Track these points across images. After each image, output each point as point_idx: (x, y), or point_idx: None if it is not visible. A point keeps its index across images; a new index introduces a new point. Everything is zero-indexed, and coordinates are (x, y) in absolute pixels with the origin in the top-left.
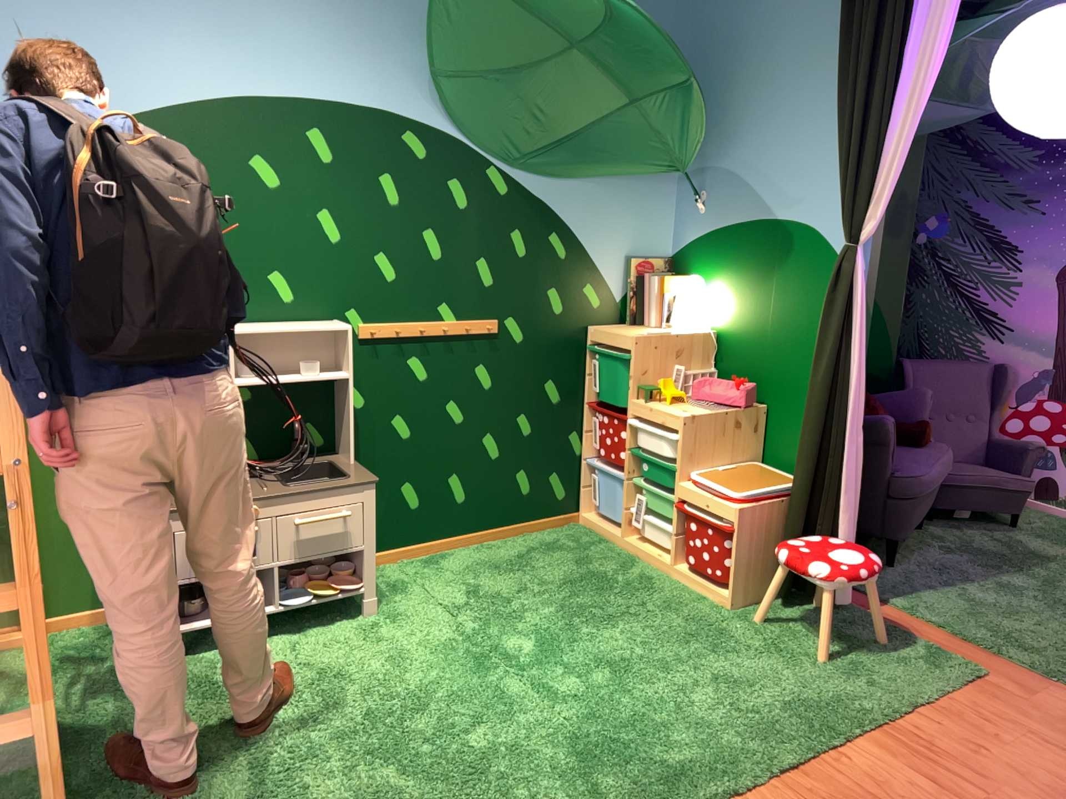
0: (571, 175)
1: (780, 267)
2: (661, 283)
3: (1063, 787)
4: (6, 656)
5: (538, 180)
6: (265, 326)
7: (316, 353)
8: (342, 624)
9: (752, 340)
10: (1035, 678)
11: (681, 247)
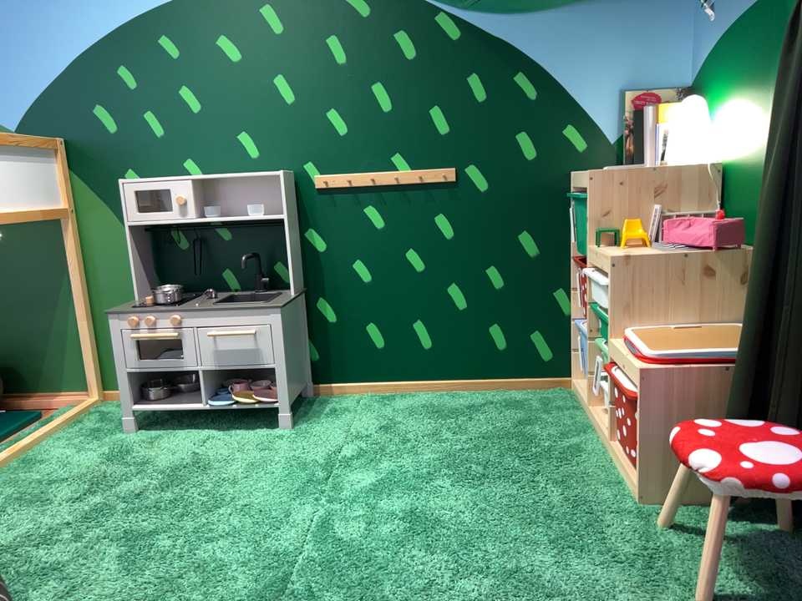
0: (534, 2)
1: (782, 47)
2: (658, 111)
3: None
4: (58, 411)
5: (496, 14)
6: (224, 175)
7: (272, 199)
8: (251, 435)
9: (757, 160)
10: None
11: (698, 66)
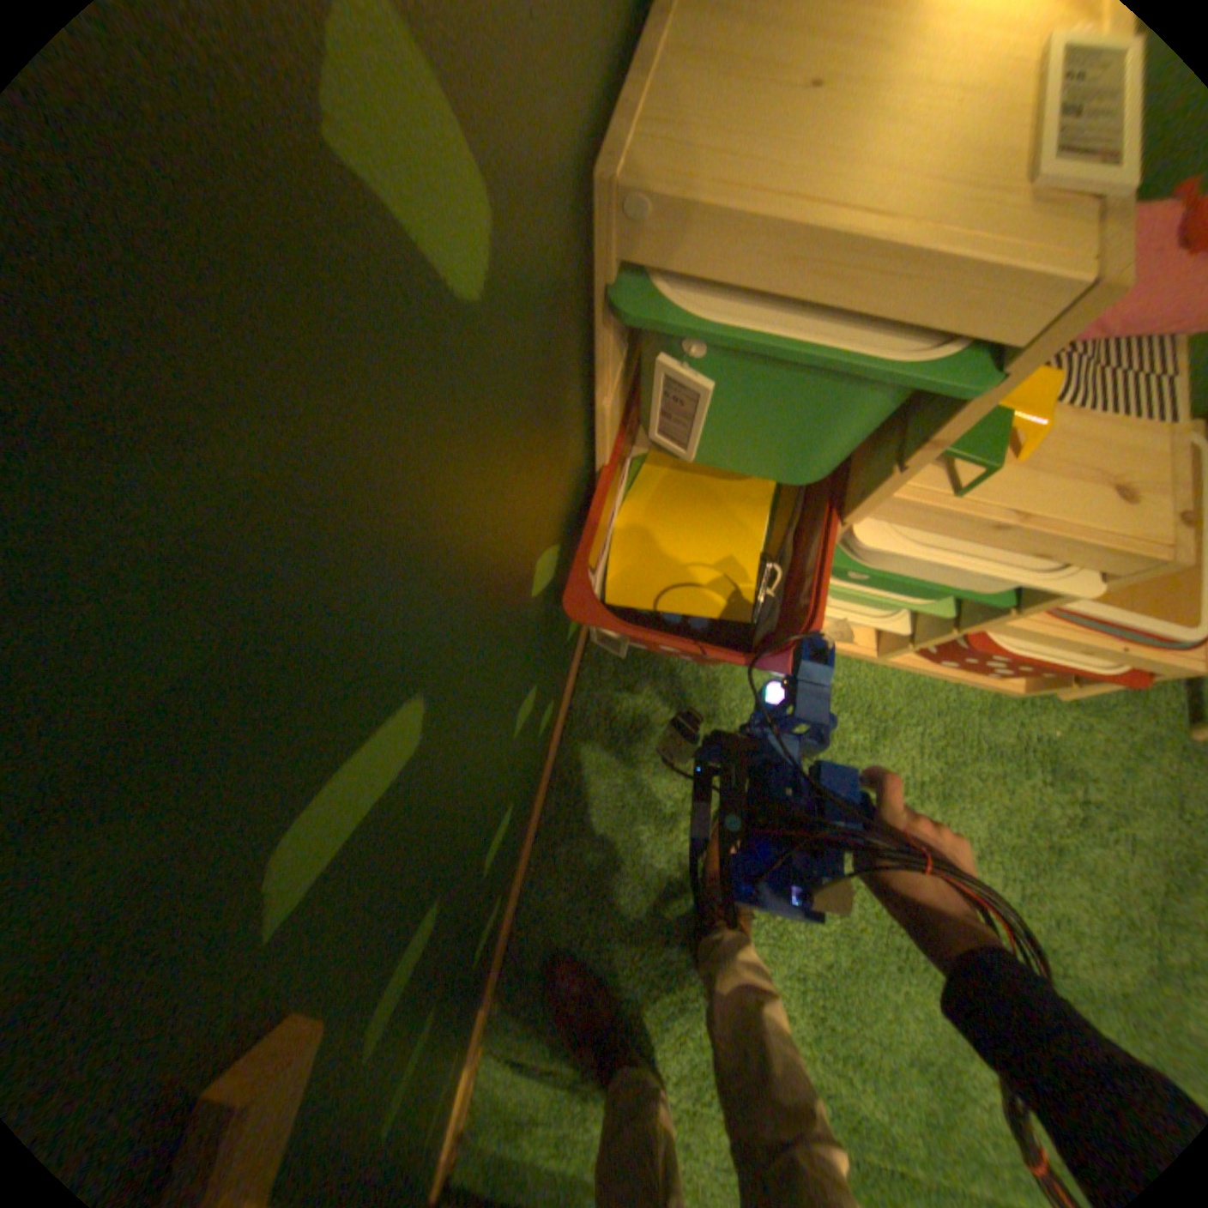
0: None
1: None
2: None
3: None
4: None
5: None
6: None
7: None
8: None
9: None
10: None
11: None
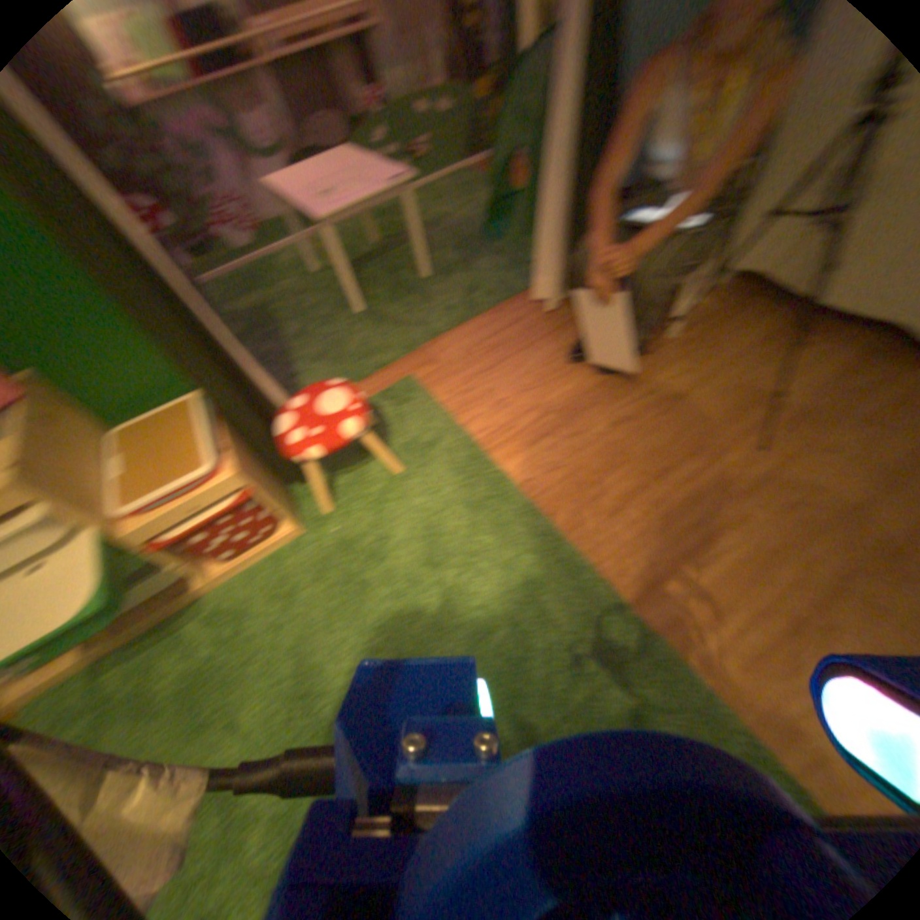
0: None
1: None
2: None
3: (541, 372)
4: None
5: None
6: None
7: None
8: None
9: None
10: (424, 351)
11: None
